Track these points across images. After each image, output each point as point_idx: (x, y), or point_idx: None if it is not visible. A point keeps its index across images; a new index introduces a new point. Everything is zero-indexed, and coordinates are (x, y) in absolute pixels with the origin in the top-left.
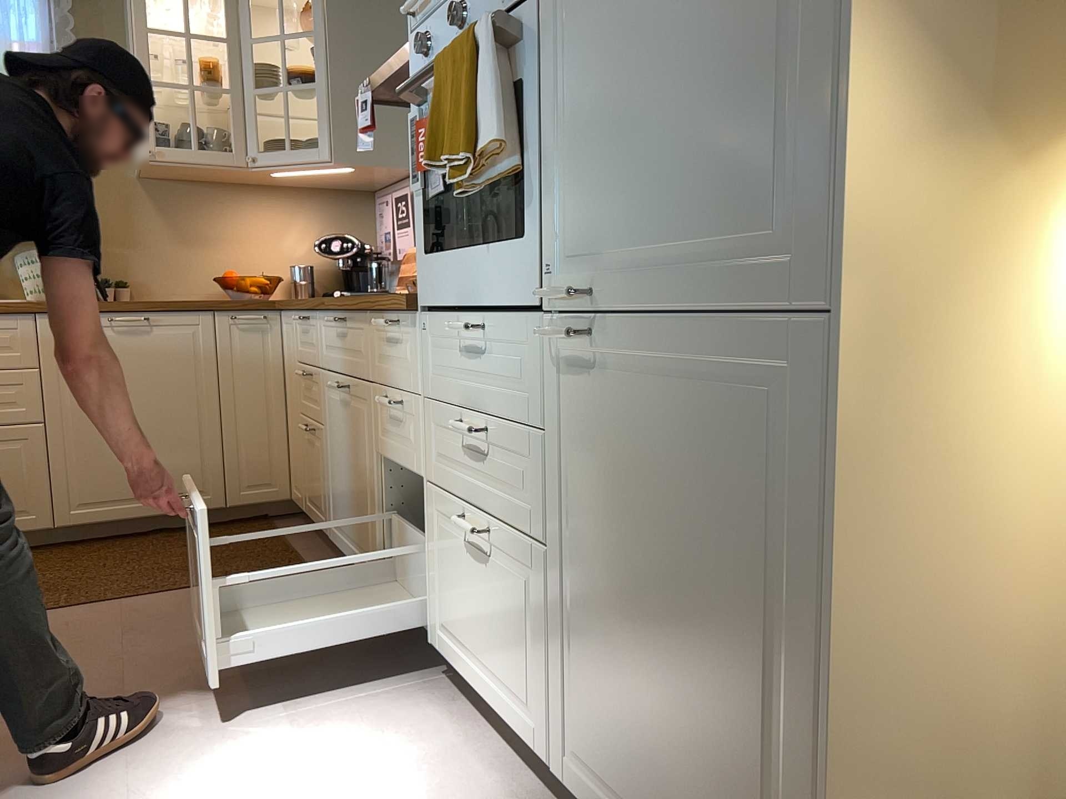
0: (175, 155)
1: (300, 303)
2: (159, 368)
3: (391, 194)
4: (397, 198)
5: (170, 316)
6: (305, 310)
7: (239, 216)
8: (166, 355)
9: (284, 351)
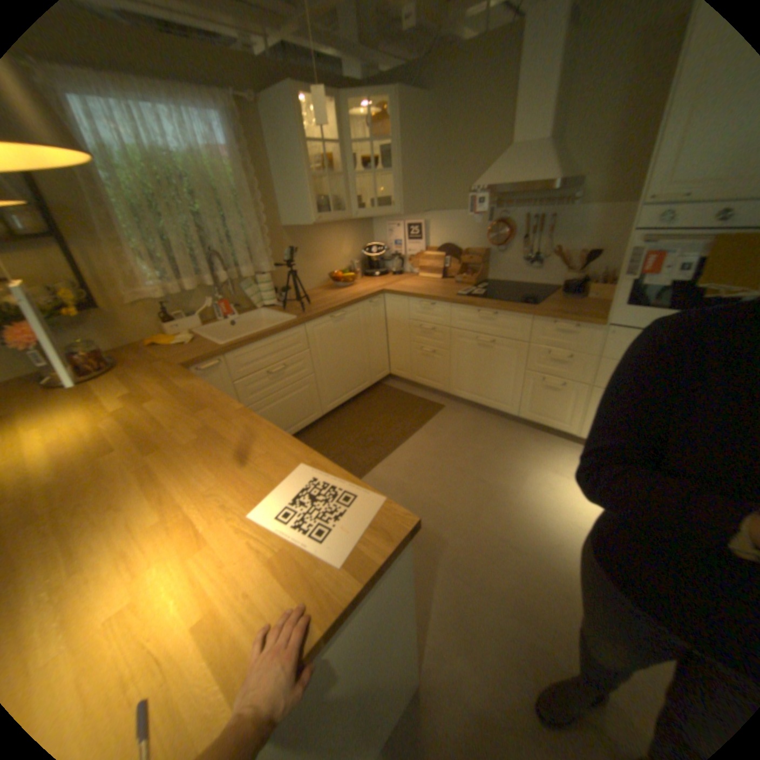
0: (323, 218)
1: (429, 298)
2: (347, 335)
3: (402, 222)
4: (408, 225)
5: (349, 309)
6: (435, 302)
7: (323, 240)
8: (349, 328)
9: (386, 313)
